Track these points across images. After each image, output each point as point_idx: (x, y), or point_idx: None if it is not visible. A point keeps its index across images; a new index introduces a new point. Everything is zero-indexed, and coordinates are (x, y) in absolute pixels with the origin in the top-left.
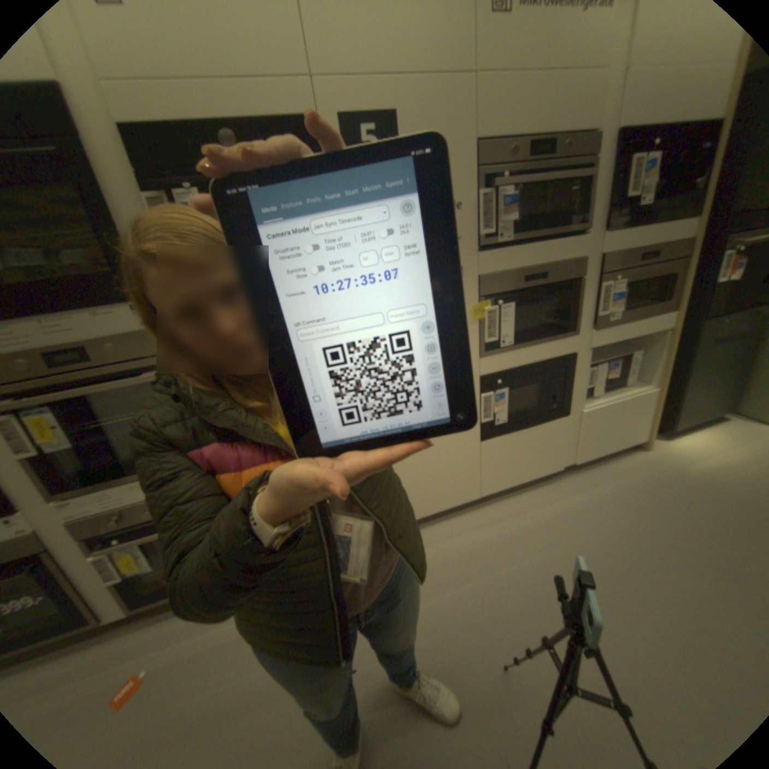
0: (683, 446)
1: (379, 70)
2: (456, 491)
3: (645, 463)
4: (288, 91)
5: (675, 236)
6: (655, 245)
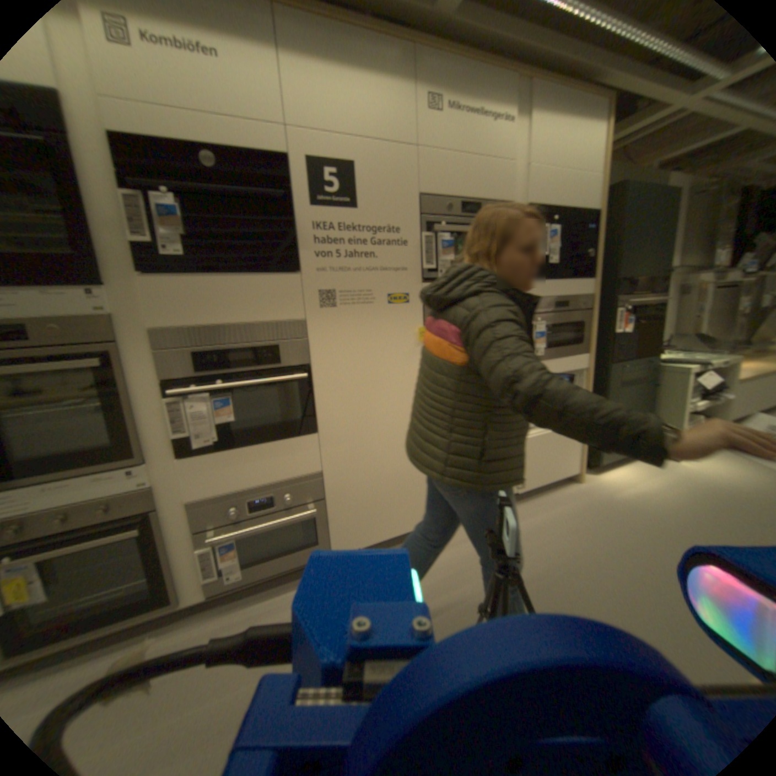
0: (609, 478)
1: (339, 129)
2: (404, 515)
3: (579, 492)
4: (262, 131)
5: (578, 290)
6: (564, 295)
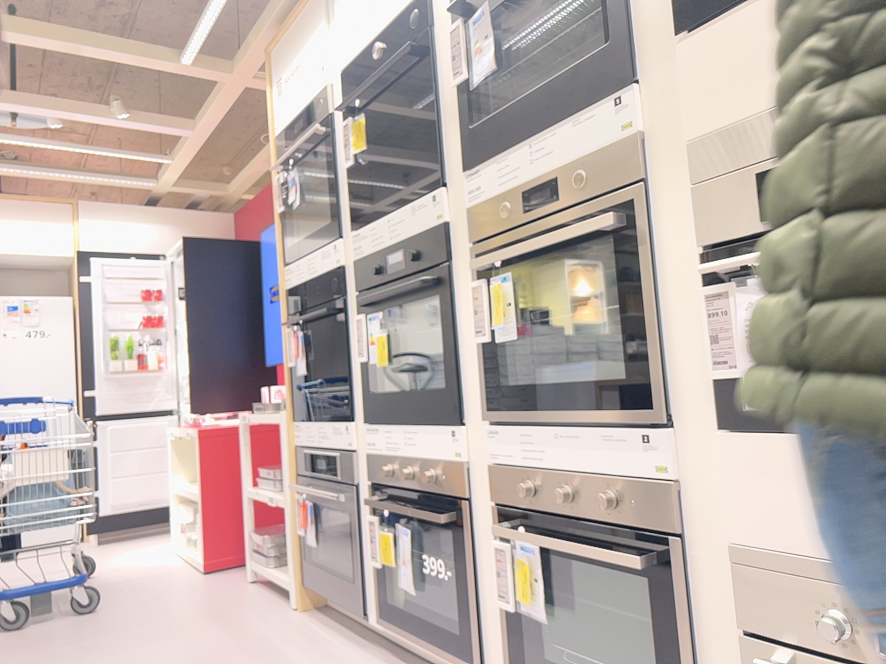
0: None
1: None
2: None
3: None
4: None
5: None
6: None
